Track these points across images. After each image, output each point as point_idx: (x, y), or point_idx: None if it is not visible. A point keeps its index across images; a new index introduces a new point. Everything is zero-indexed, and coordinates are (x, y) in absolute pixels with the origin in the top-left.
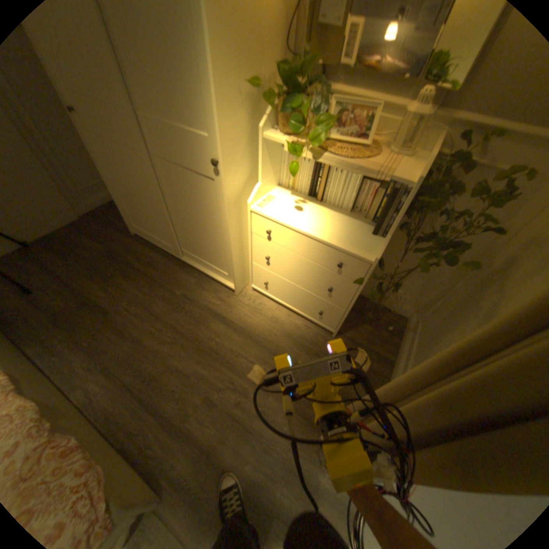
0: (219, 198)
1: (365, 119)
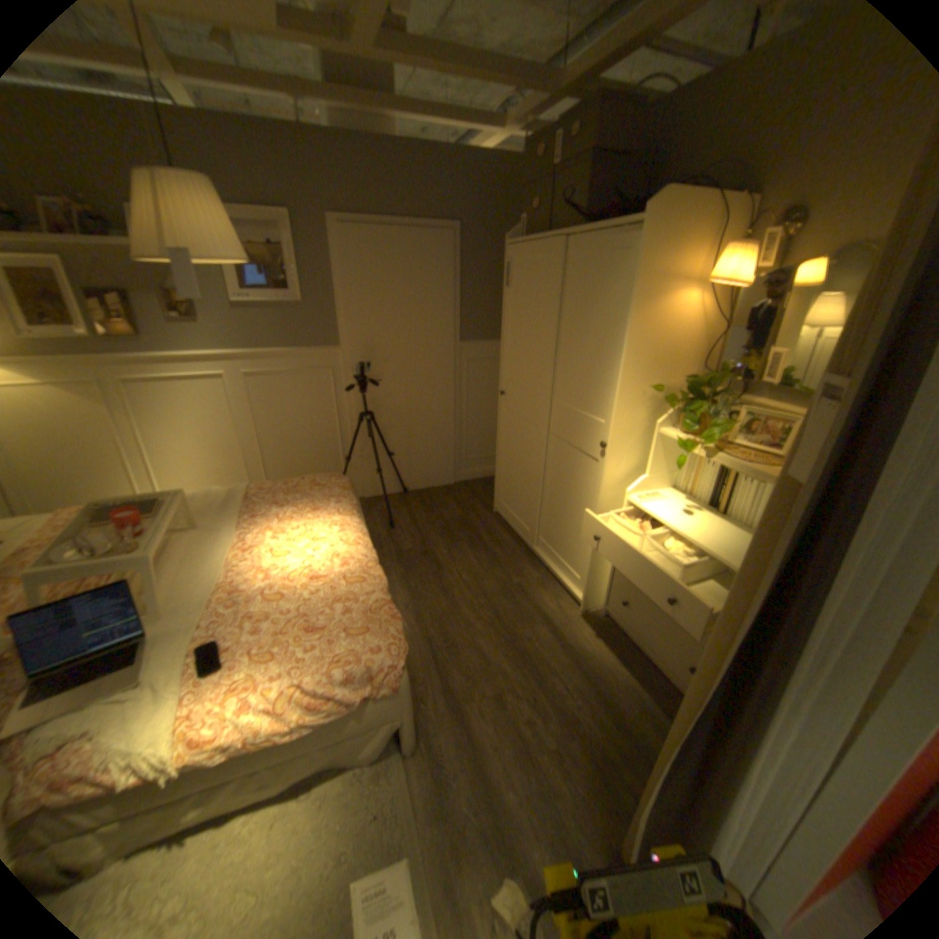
0: (597, 480)
1: (781, 430)
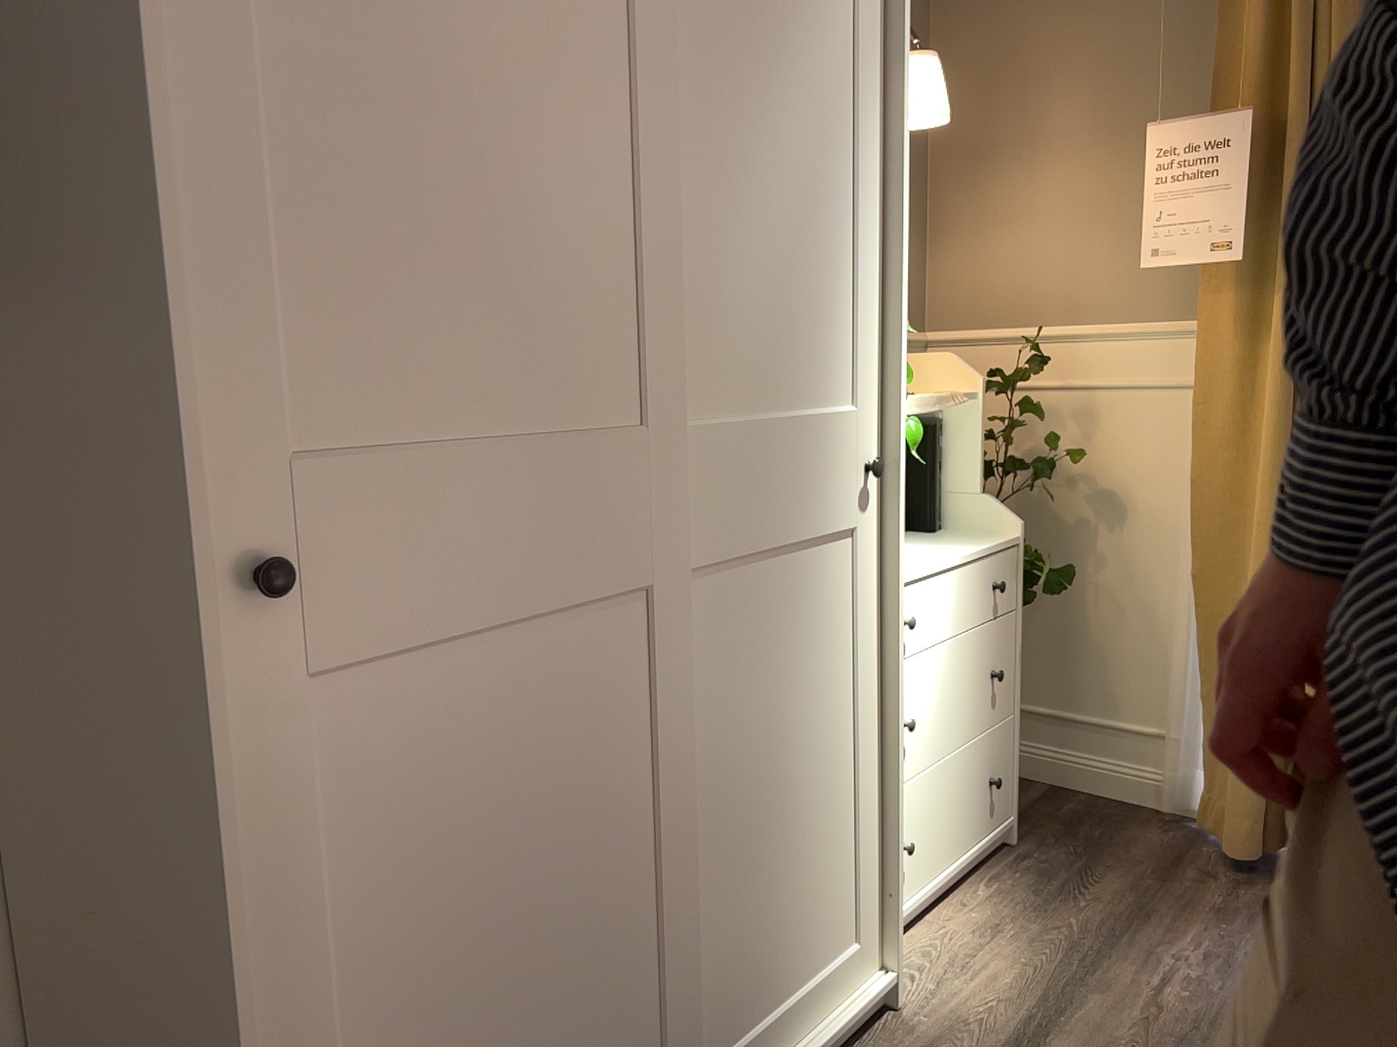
0: (864, 585)
1: None
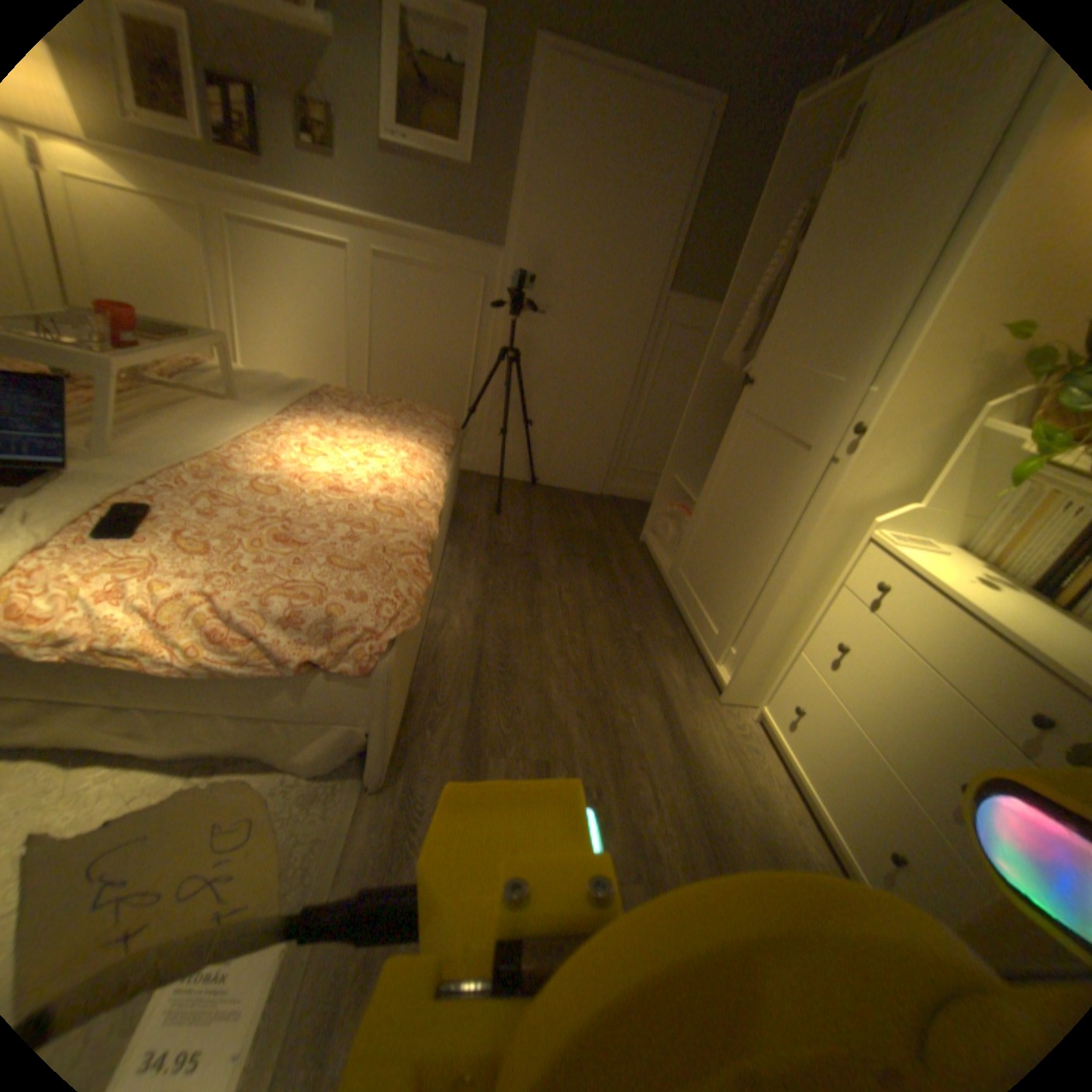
0: (826, 494)
1: None
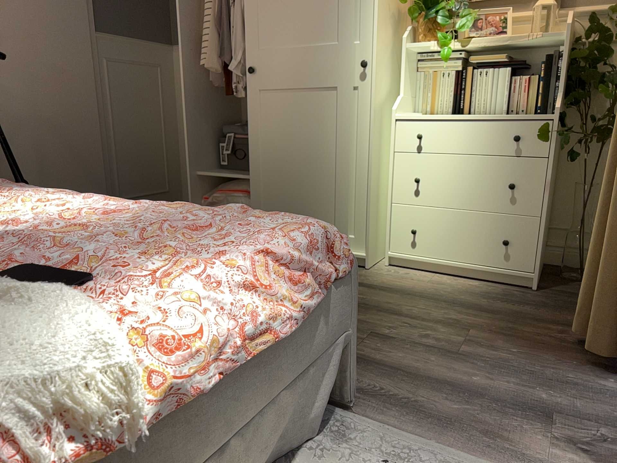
0: (361, 108)
1: (499, 22)
